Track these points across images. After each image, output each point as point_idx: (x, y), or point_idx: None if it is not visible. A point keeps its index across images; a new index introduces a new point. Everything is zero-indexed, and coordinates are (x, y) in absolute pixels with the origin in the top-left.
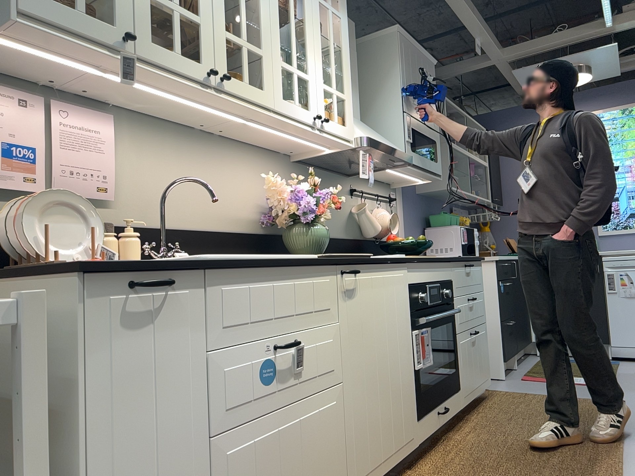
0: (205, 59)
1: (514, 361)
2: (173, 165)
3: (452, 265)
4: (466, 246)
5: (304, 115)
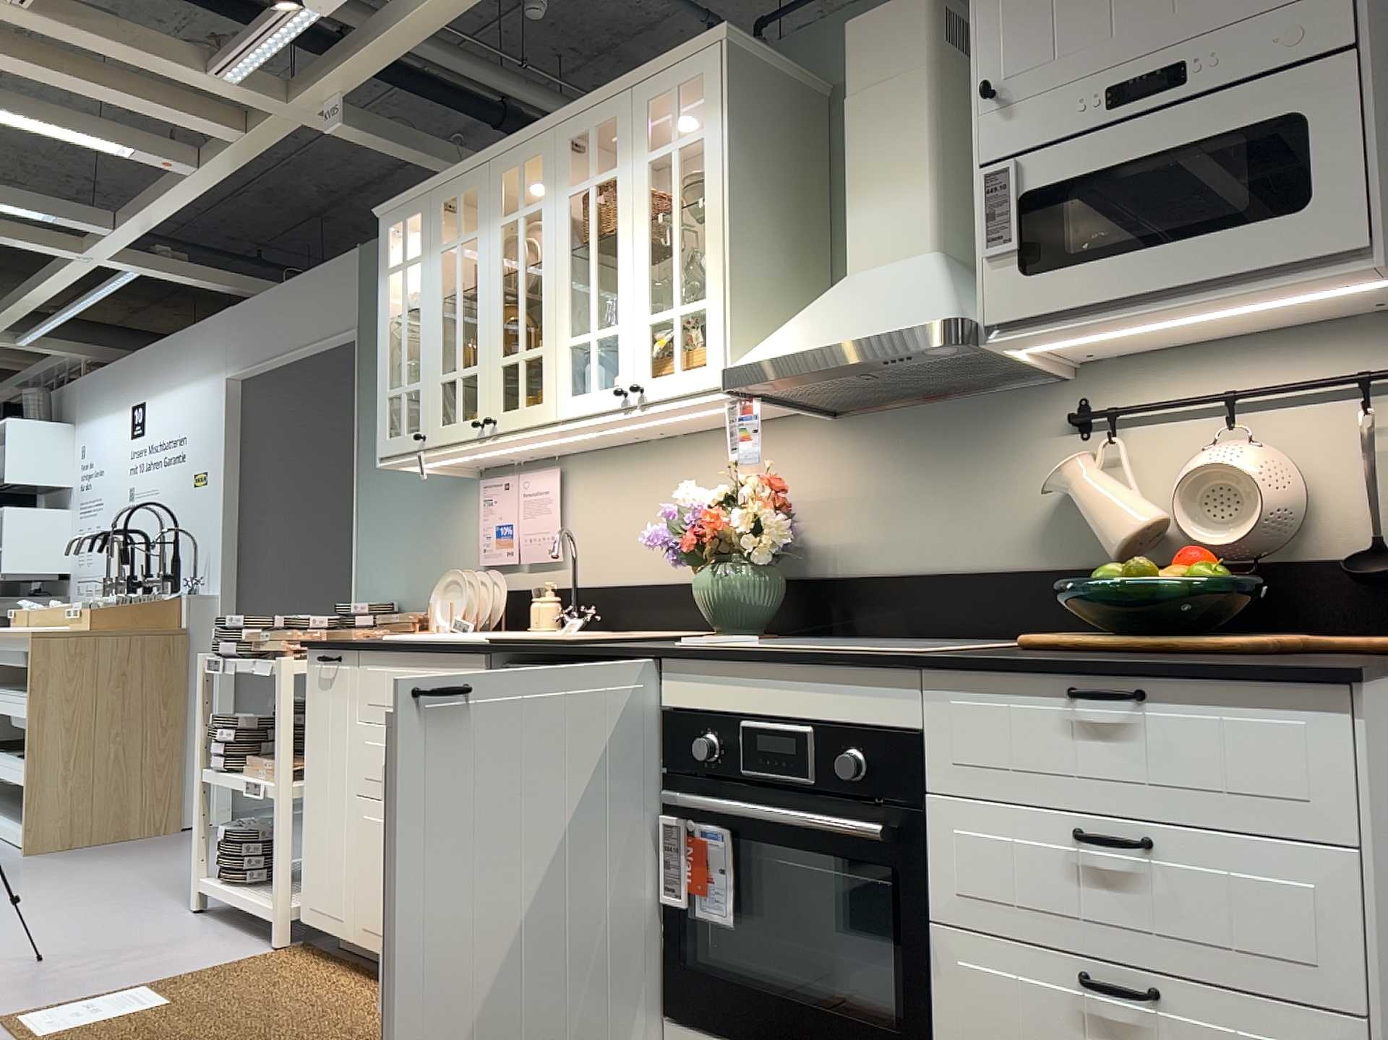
0: (479, 409)
1: None
2: (622, 501)
3: (923, 682)
4: None
5: (602, 399)
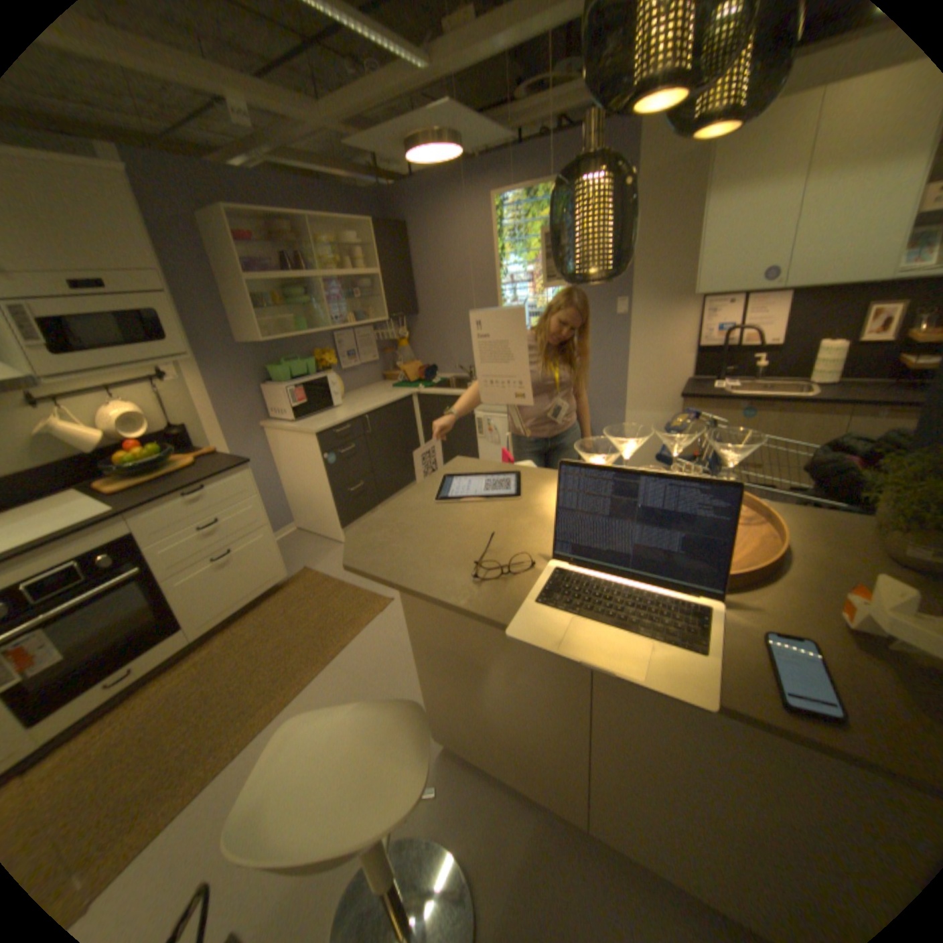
0: None
1: None
2: None
3: (124, 518)
4: (301, 407)
5: None
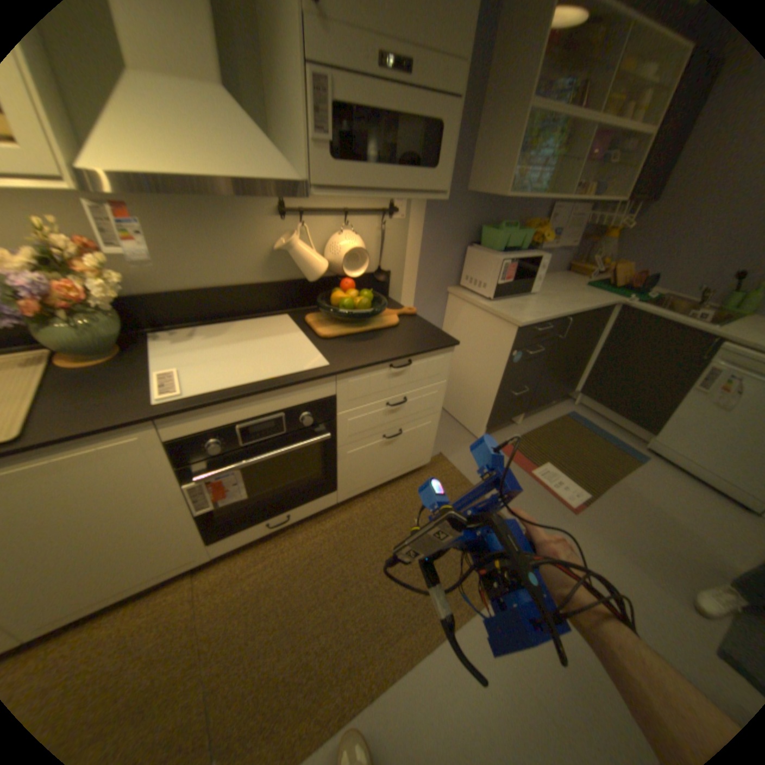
0: None
1: (518, 418)
2: None
3: (337, 379)
4: (505, 286)
5: None
